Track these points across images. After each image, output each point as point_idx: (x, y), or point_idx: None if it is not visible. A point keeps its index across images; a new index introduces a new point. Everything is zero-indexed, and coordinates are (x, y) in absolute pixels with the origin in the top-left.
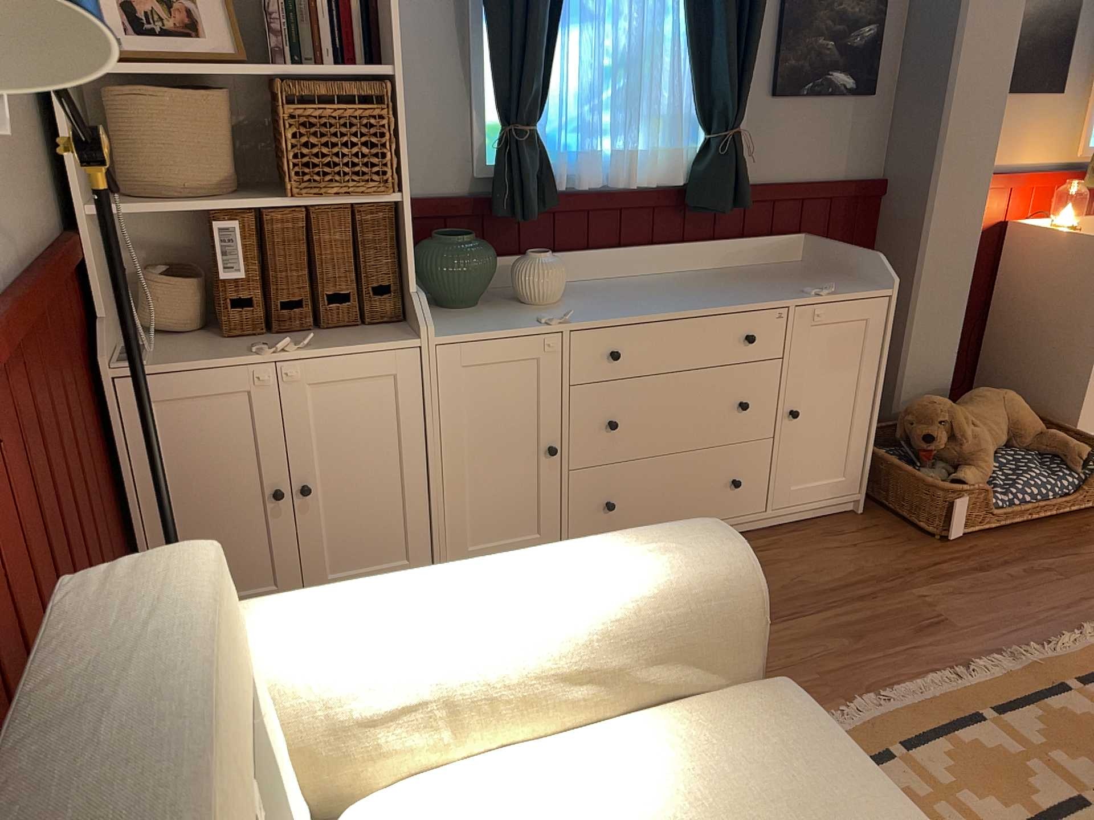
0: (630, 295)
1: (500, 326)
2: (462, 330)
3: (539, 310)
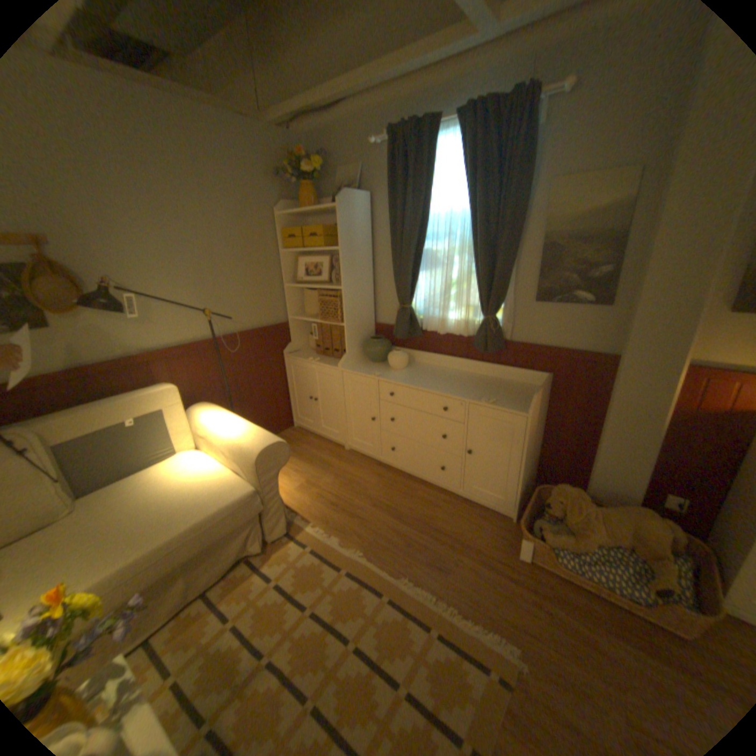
0: (426, 375)
1: (363, 371)
2: (353, 369)
3: (387, 370)
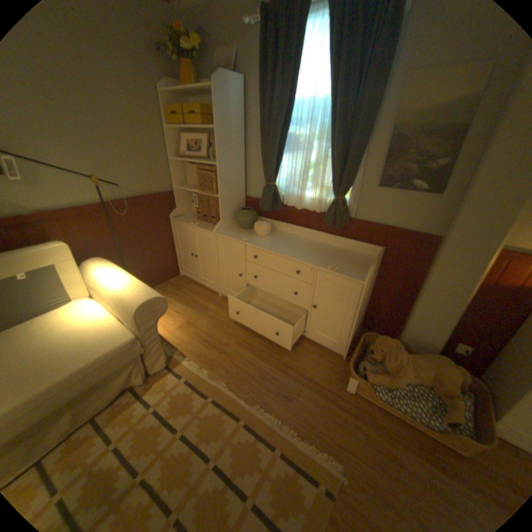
0: (284, 243)
1: (233, 236)
2: (225, 234)
3: (253, 237)
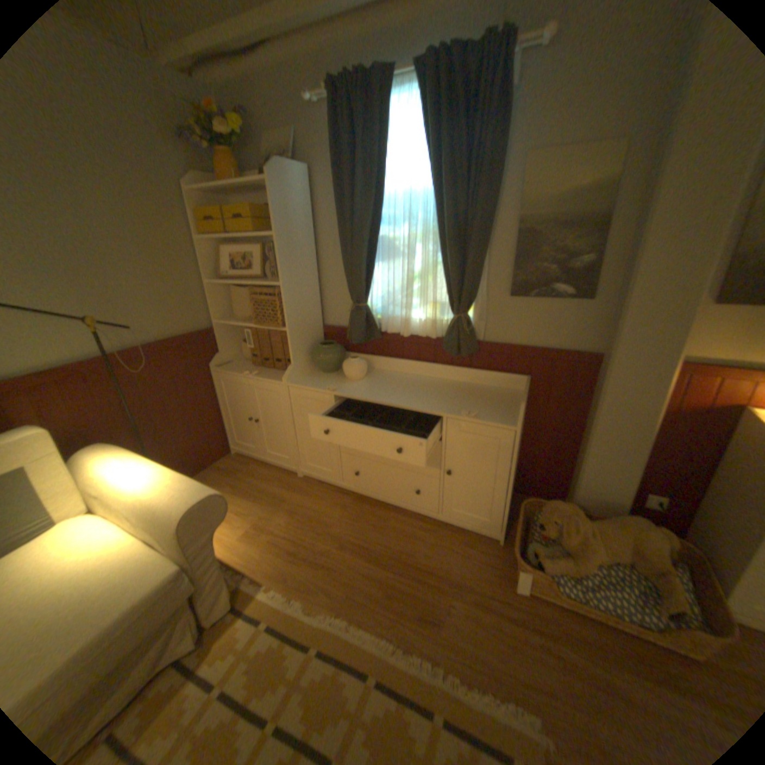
0: (390, 386)
1: (314, 385)
2: (301, 383)
3: (343, 382)
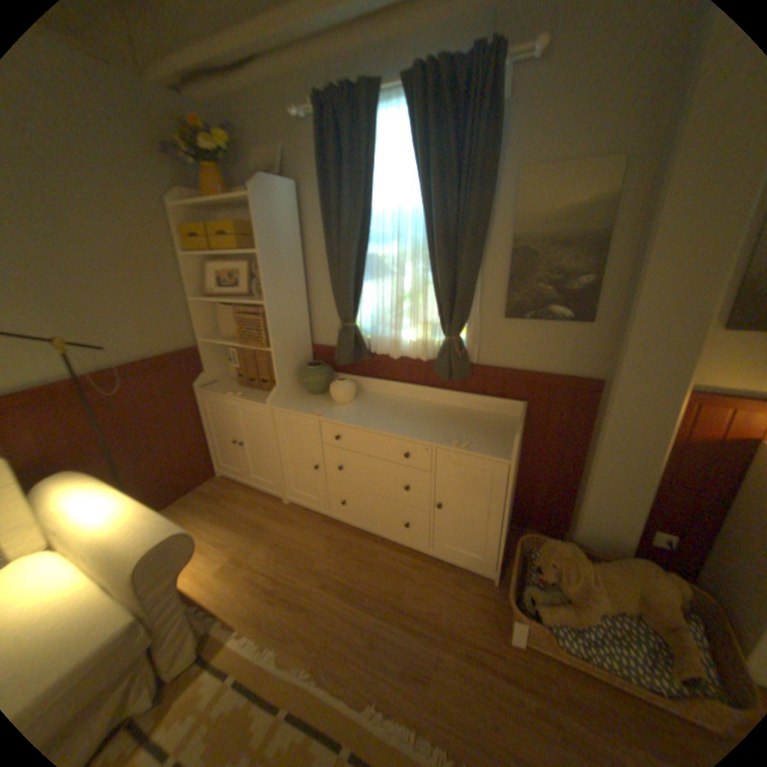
0: (379, 410)
1: (299, 408)
2: (286, 406)
3: (330, 405)
